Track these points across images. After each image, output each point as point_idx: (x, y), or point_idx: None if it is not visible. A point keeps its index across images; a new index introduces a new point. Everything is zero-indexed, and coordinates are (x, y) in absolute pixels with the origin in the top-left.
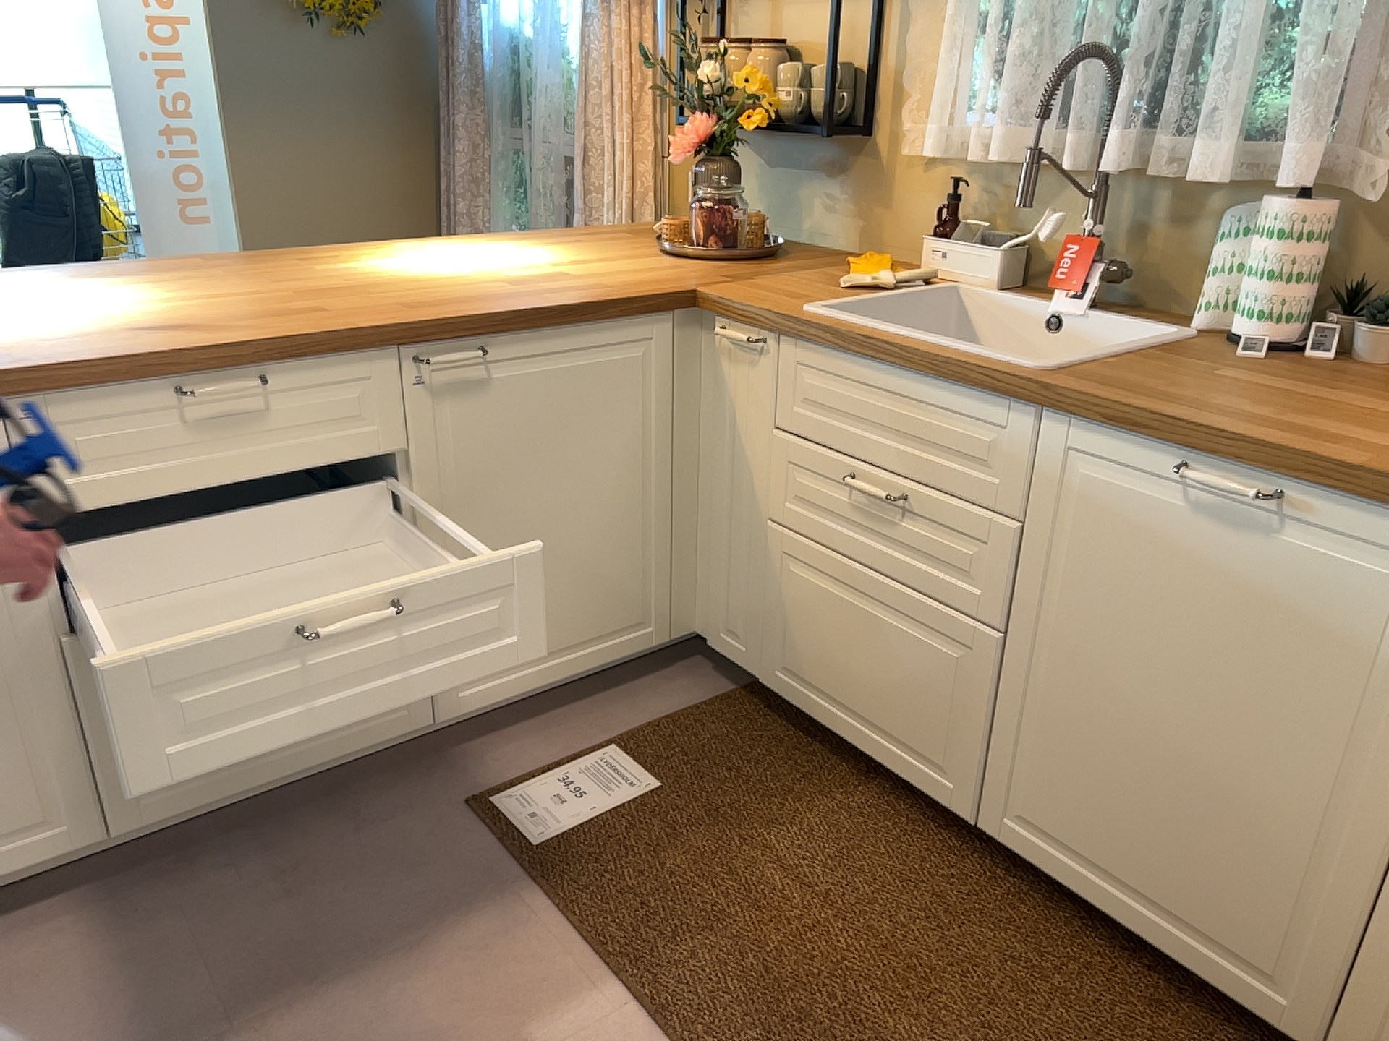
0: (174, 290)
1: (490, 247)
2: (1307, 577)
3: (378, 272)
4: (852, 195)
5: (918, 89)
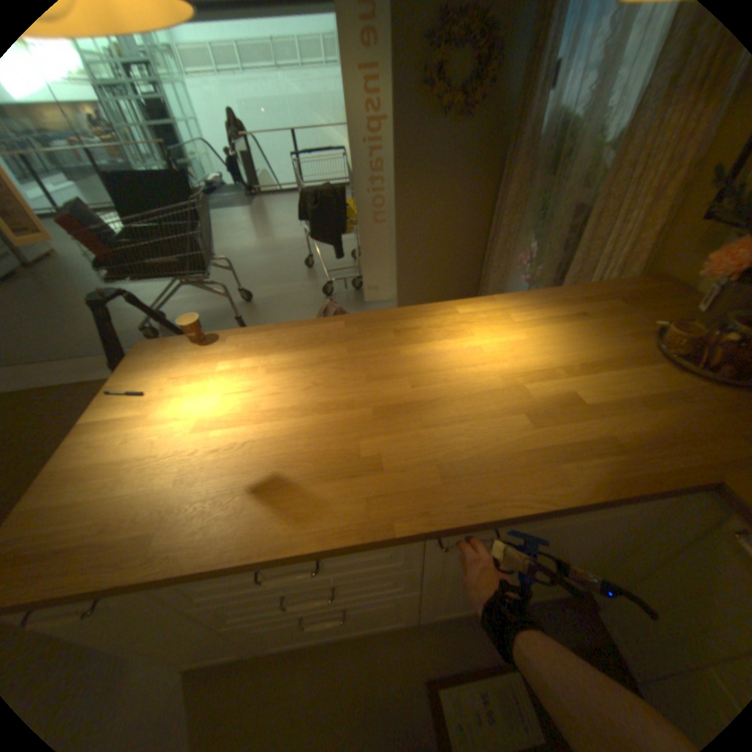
0: (308, 385)
1: (520, 321)
2: None
3: (438, 367)
4: None
5: None
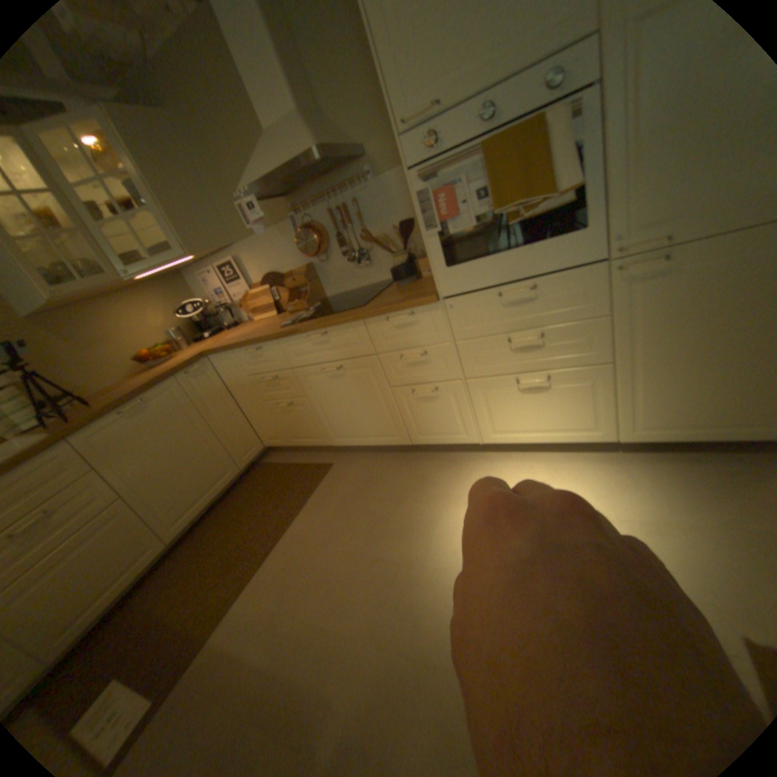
0: None
1: None
2: (159, 407)
3: None
4: None
5: None
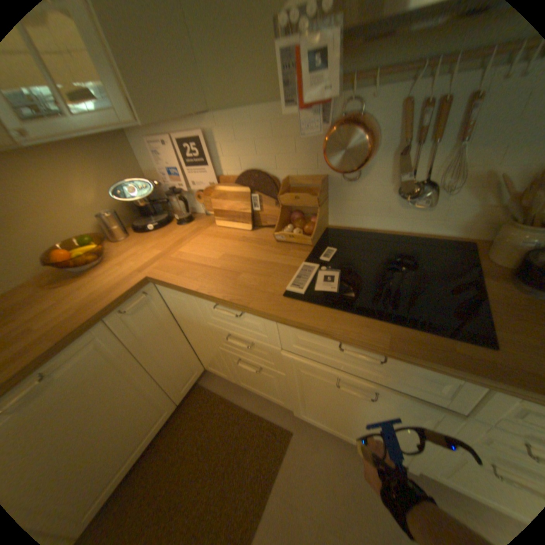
0: None
1: None
2: (72, 374)
3: None
4: None
5: None
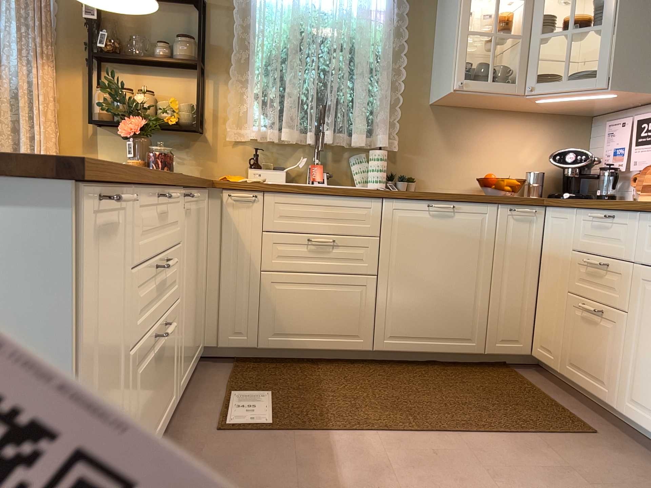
0: None
1: None
2: (463, 225)
3: None
4: (195, 156)
5: (232, 115)
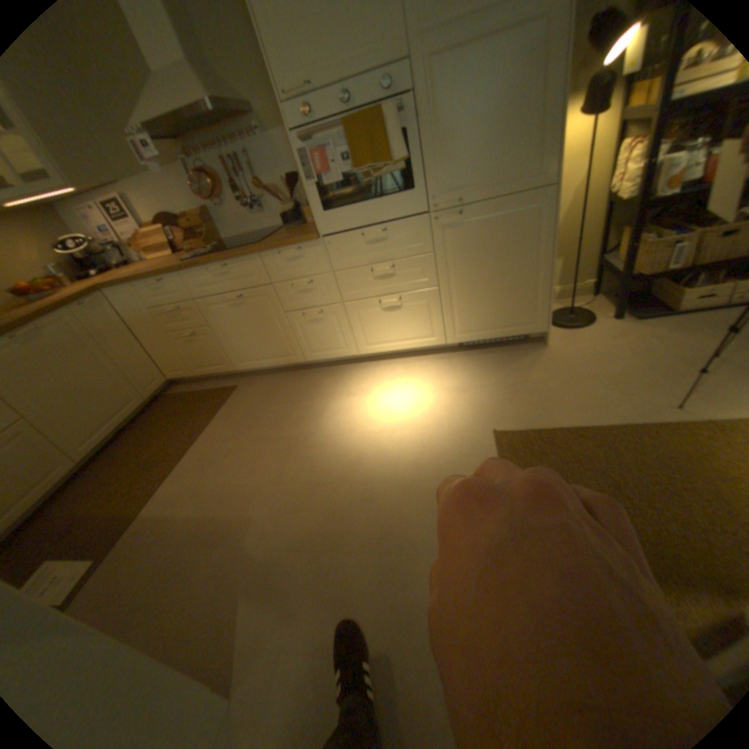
0: None
1: None
2: (56, 335)
3: None
4: None
5: None
